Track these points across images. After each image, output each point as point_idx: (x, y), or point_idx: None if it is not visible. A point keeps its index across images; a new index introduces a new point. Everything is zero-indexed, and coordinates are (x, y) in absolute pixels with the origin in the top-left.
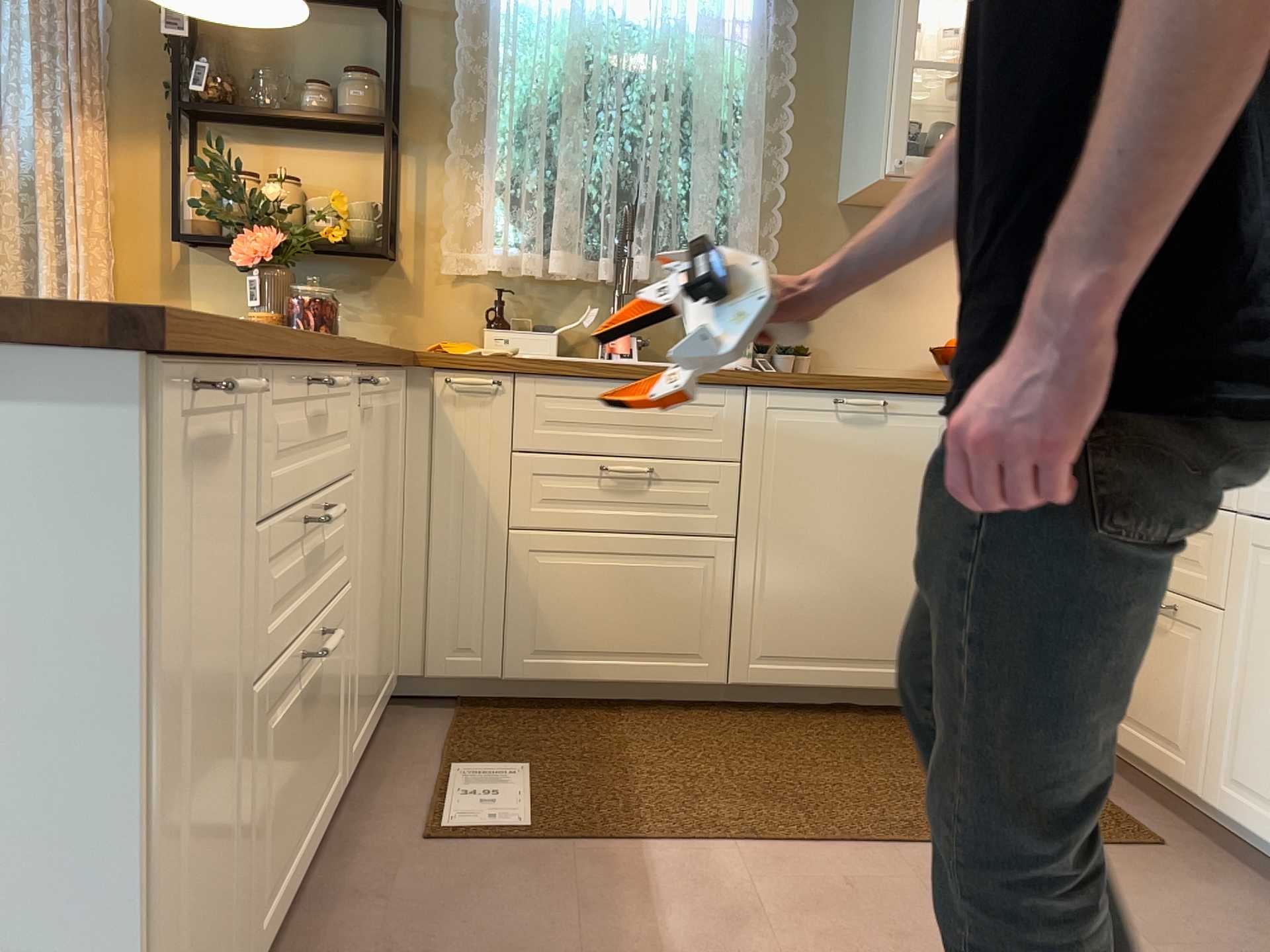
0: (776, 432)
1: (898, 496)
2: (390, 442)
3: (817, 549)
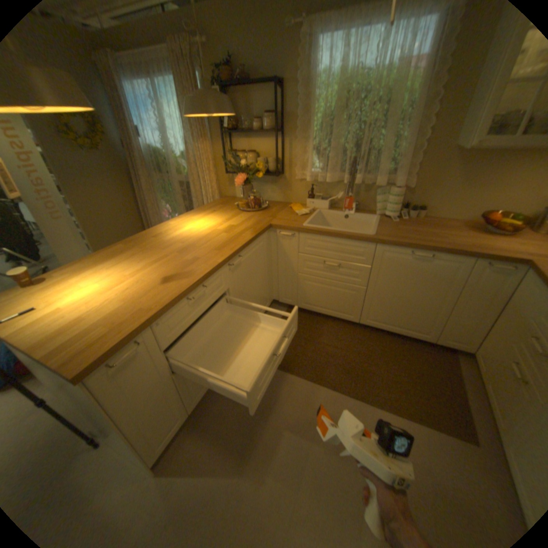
0: (385, 259)
1: (431, 286)
2: (258, 257)
3: (394, 296)
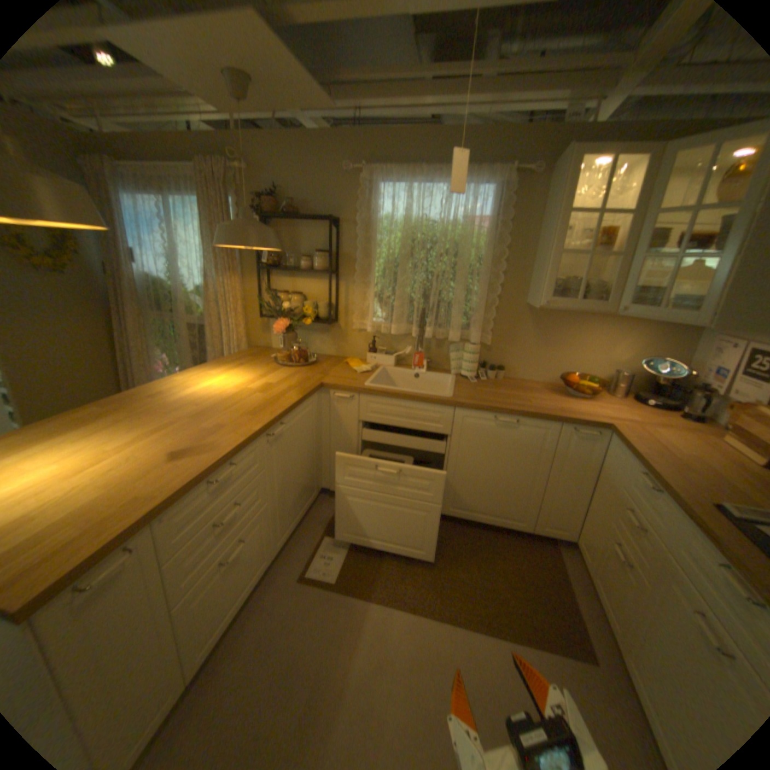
0: (466, 426)
1: (520, 458)
2: (305, 425)
3: (480, 473)
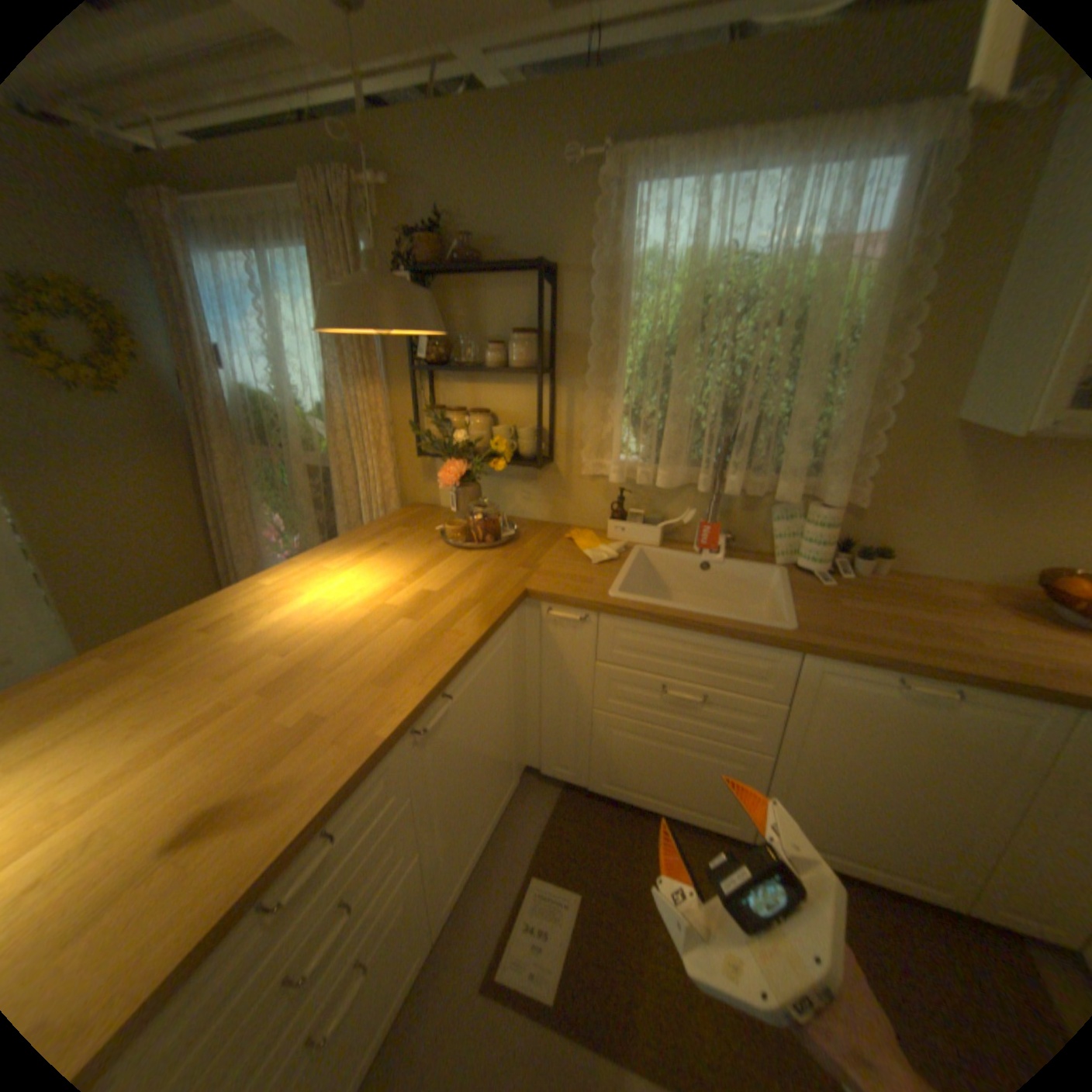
0: (828, 693)
1: (955, 769)
2: (494, 677)
3: (853, 785)
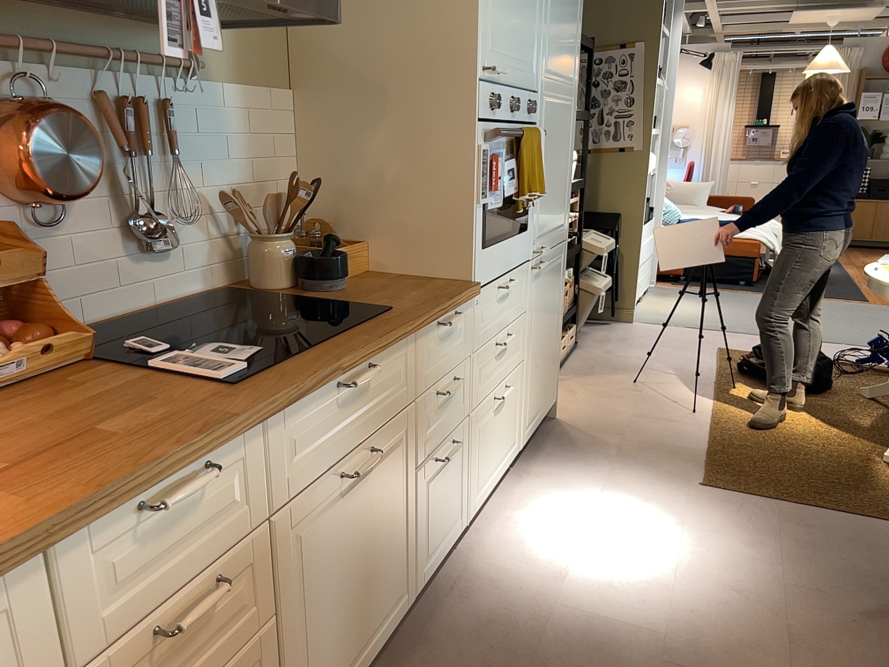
0: None
1: None
2: None
3: None
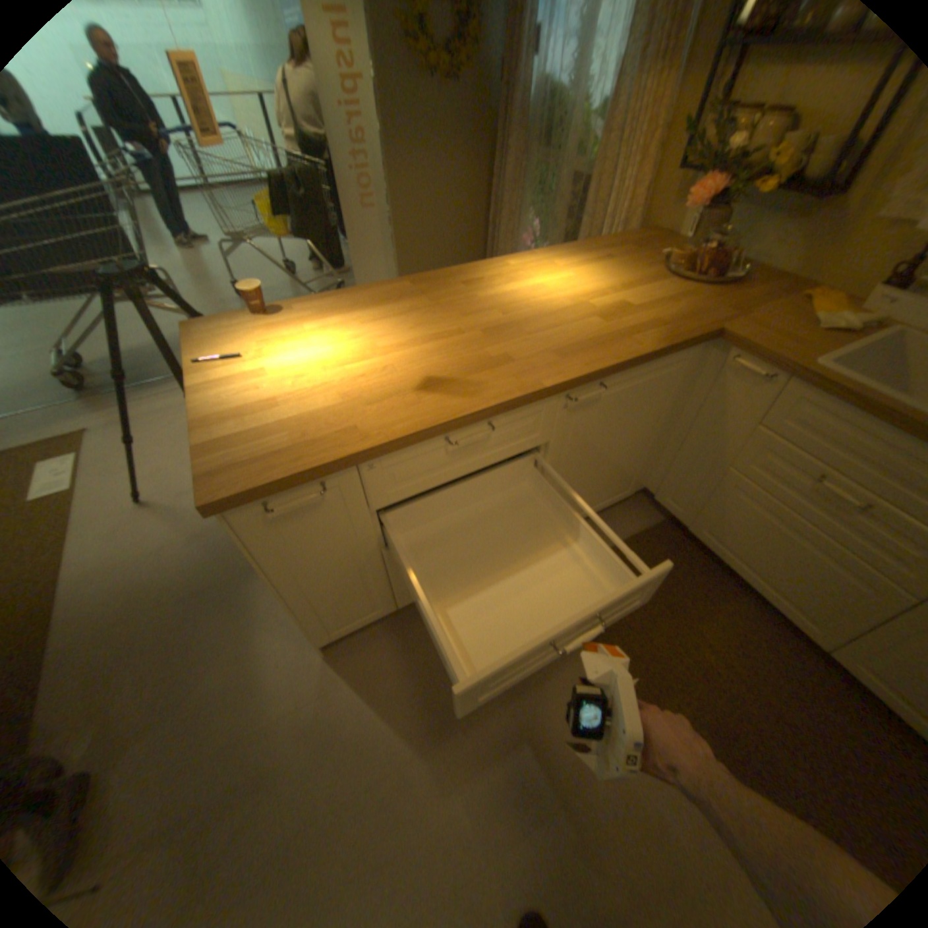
0: None
1: None
2: (652, 396)
3: None
